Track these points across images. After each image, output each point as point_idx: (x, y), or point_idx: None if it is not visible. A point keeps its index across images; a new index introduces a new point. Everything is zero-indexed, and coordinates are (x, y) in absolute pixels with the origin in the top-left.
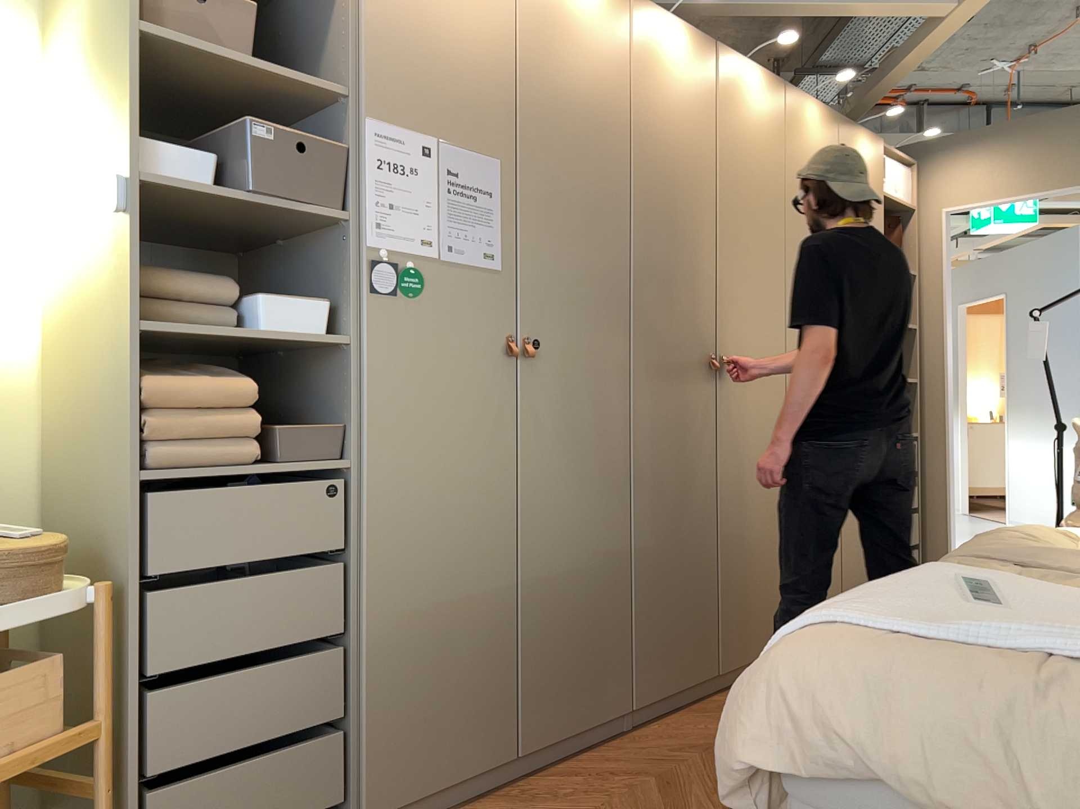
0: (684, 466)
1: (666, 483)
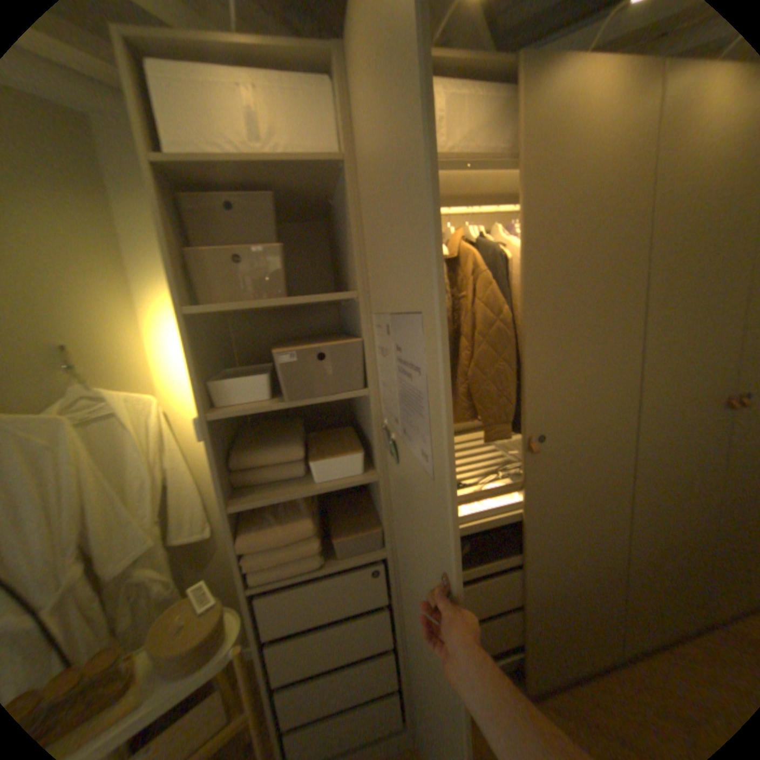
0: (684, 493)
1: (664, 509)
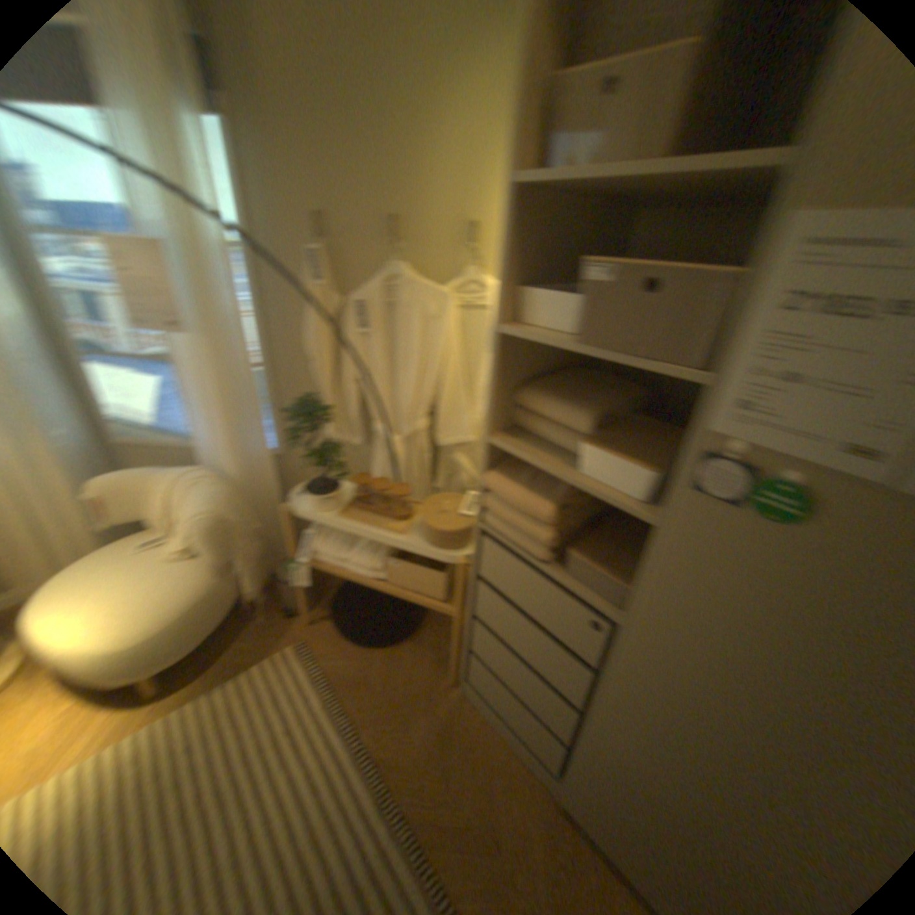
0: None
1: None
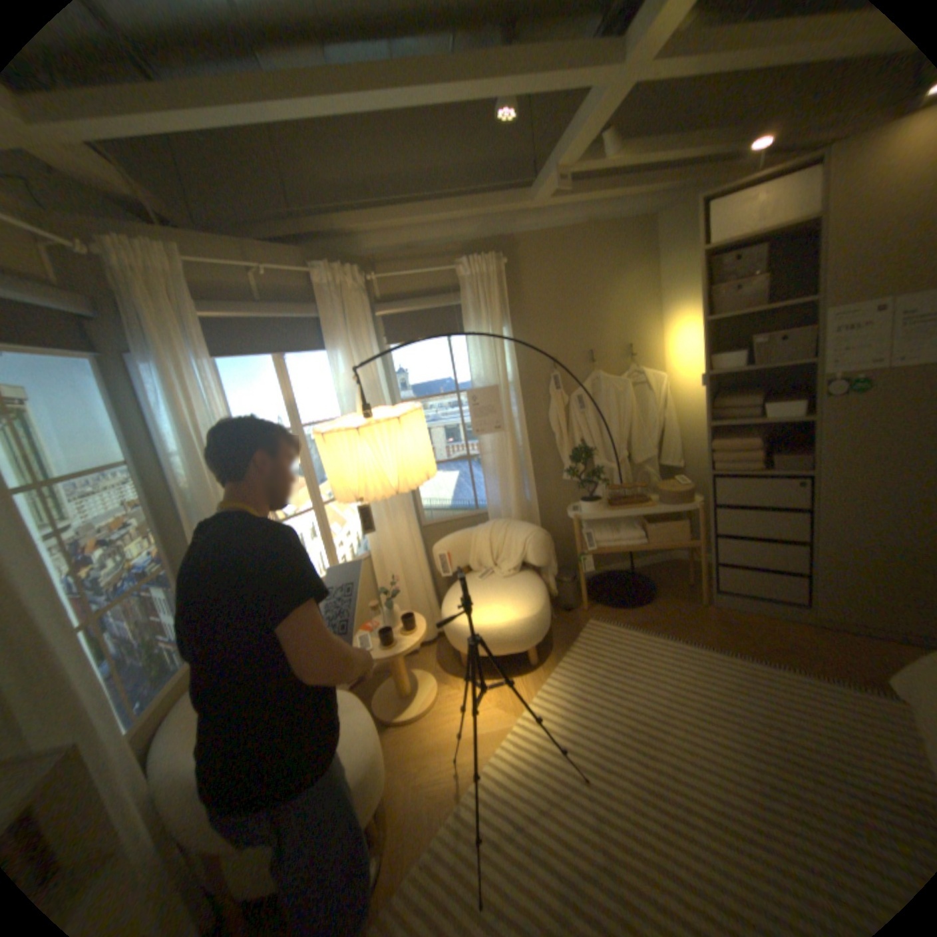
0: None
1: None
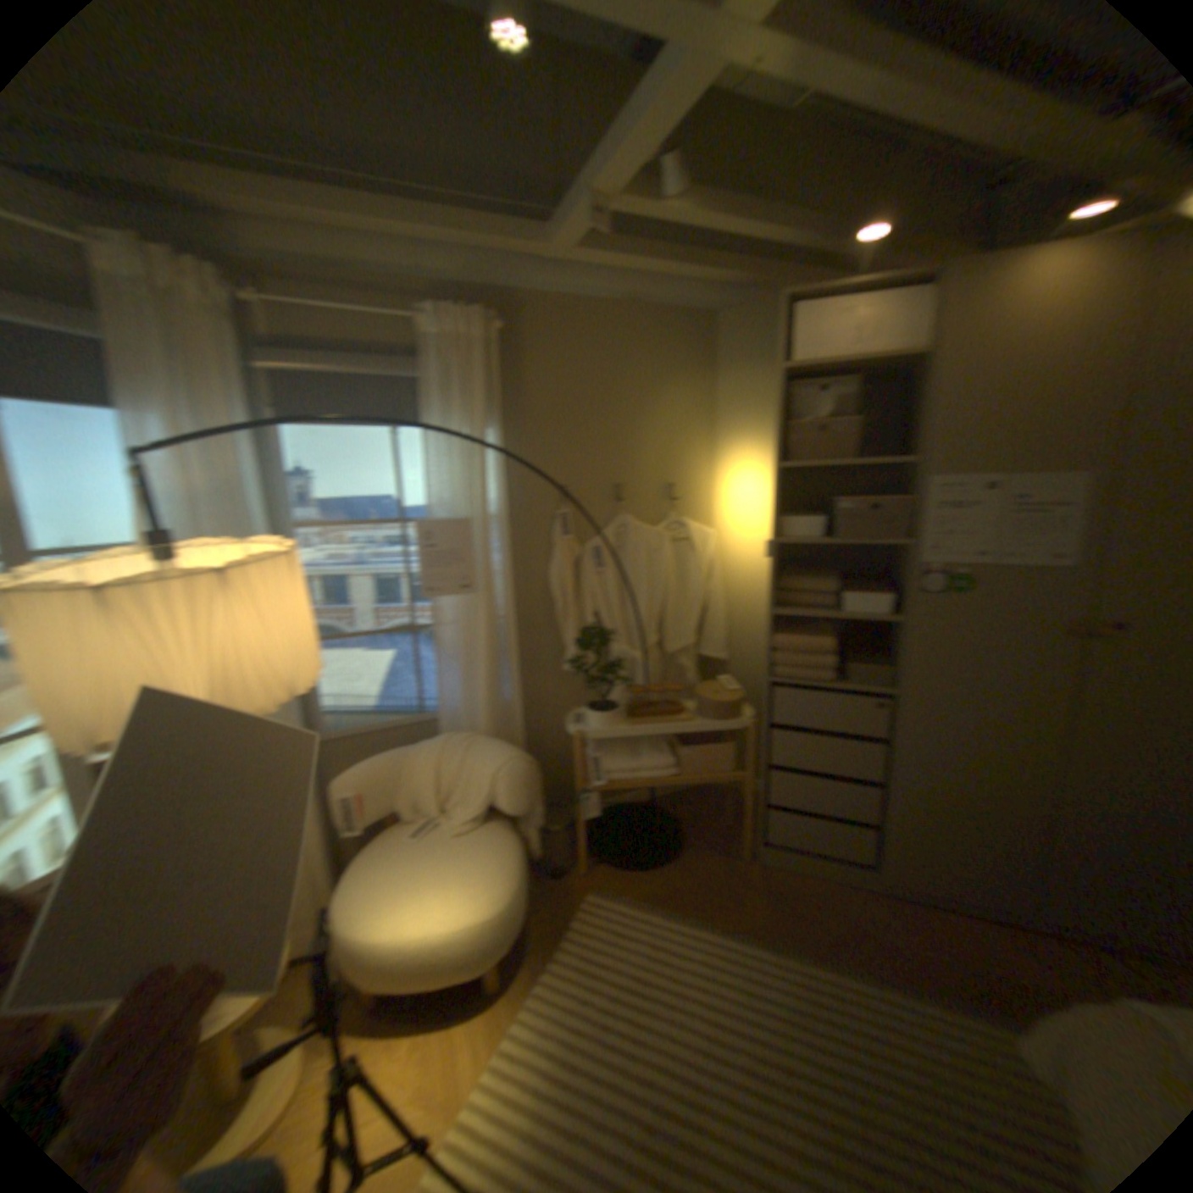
0: None
1: None
